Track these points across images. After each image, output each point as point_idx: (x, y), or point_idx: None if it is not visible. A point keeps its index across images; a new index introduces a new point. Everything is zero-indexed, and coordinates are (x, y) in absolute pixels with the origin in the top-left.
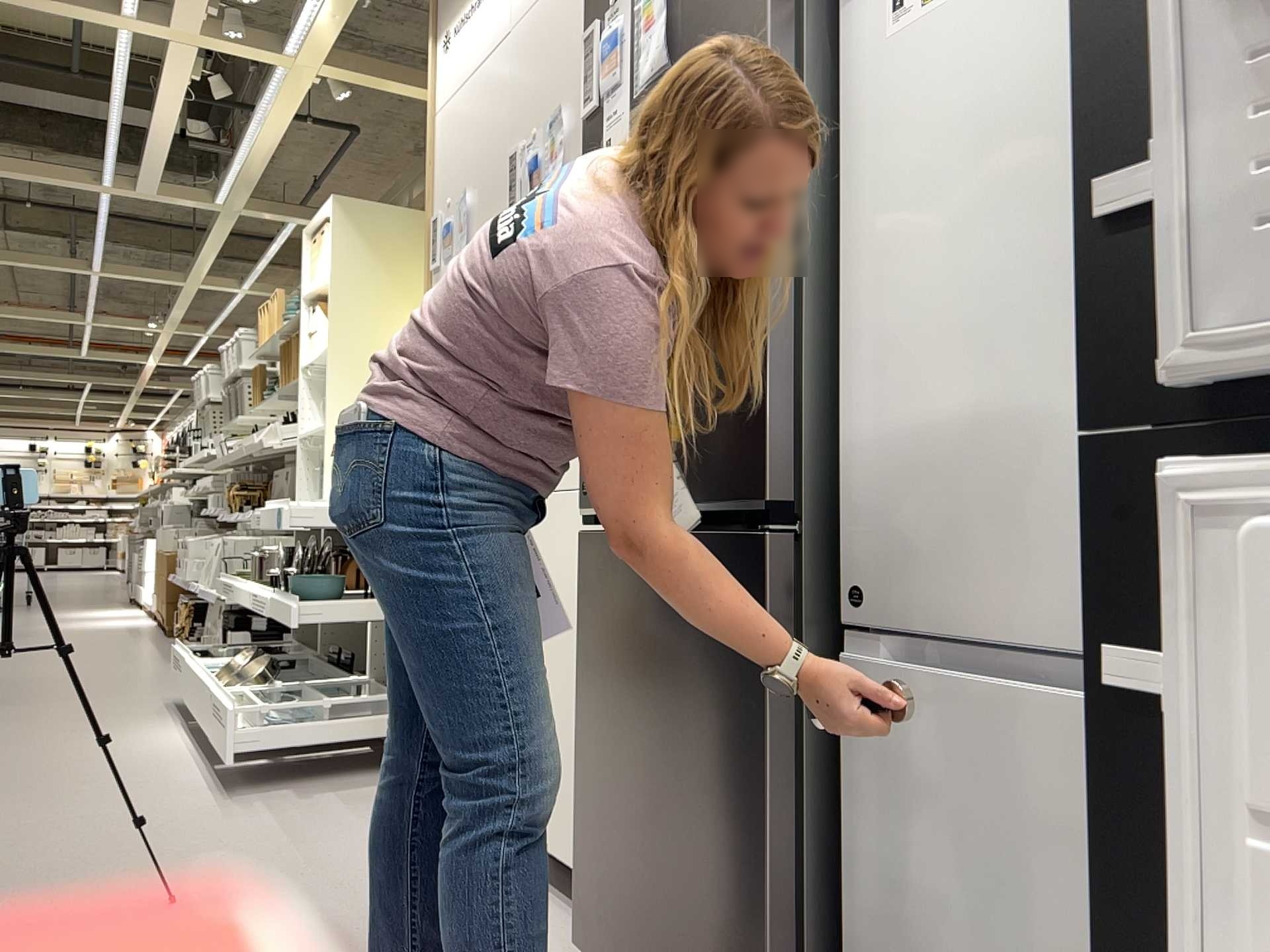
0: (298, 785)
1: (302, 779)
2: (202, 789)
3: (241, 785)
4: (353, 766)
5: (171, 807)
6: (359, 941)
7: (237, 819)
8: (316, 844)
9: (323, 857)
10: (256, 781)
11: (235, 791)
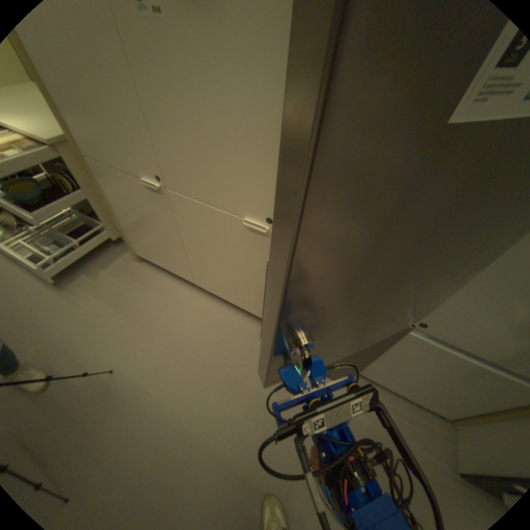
0: (83, 271)
1: (80, 265)
2: (41, 289)
3: (56, 279)
4: (93, 248)
5: (40, 308)
6: (192, 357)
7: (79, 305)
8: (127, 309)
9: (138, 316)
10: (60, 274)
11: (58, 285)
